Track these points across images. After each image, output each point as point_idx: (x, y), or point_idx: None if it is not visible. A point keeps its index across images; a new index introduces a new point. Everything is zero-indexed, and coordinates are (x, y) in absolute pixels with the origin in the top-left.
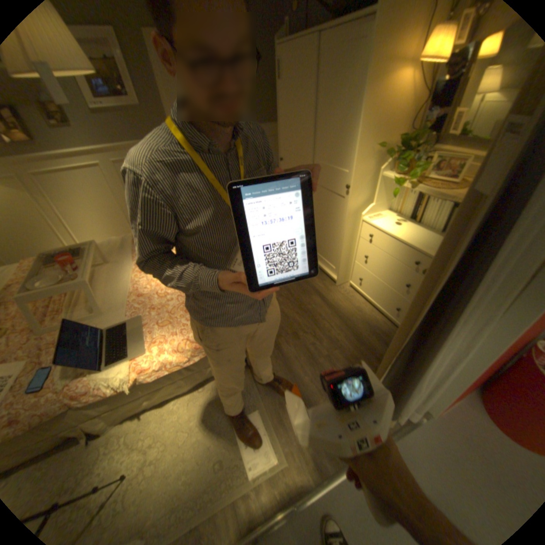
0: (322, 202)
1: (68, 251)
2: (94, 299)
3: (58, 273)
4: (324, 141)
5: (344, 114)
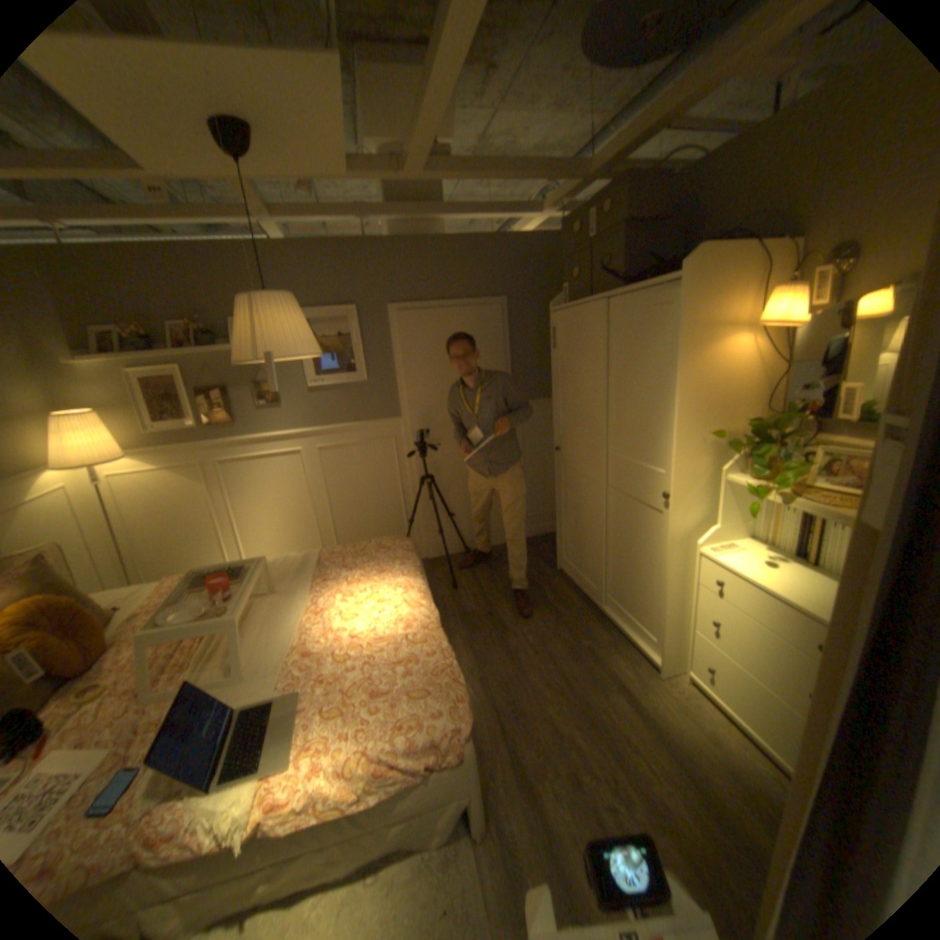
0: (625, 518)
1: (225, 569)
2: (237, 652)
3: (202, 602)
4: (621, 427)
5: (649, 391)
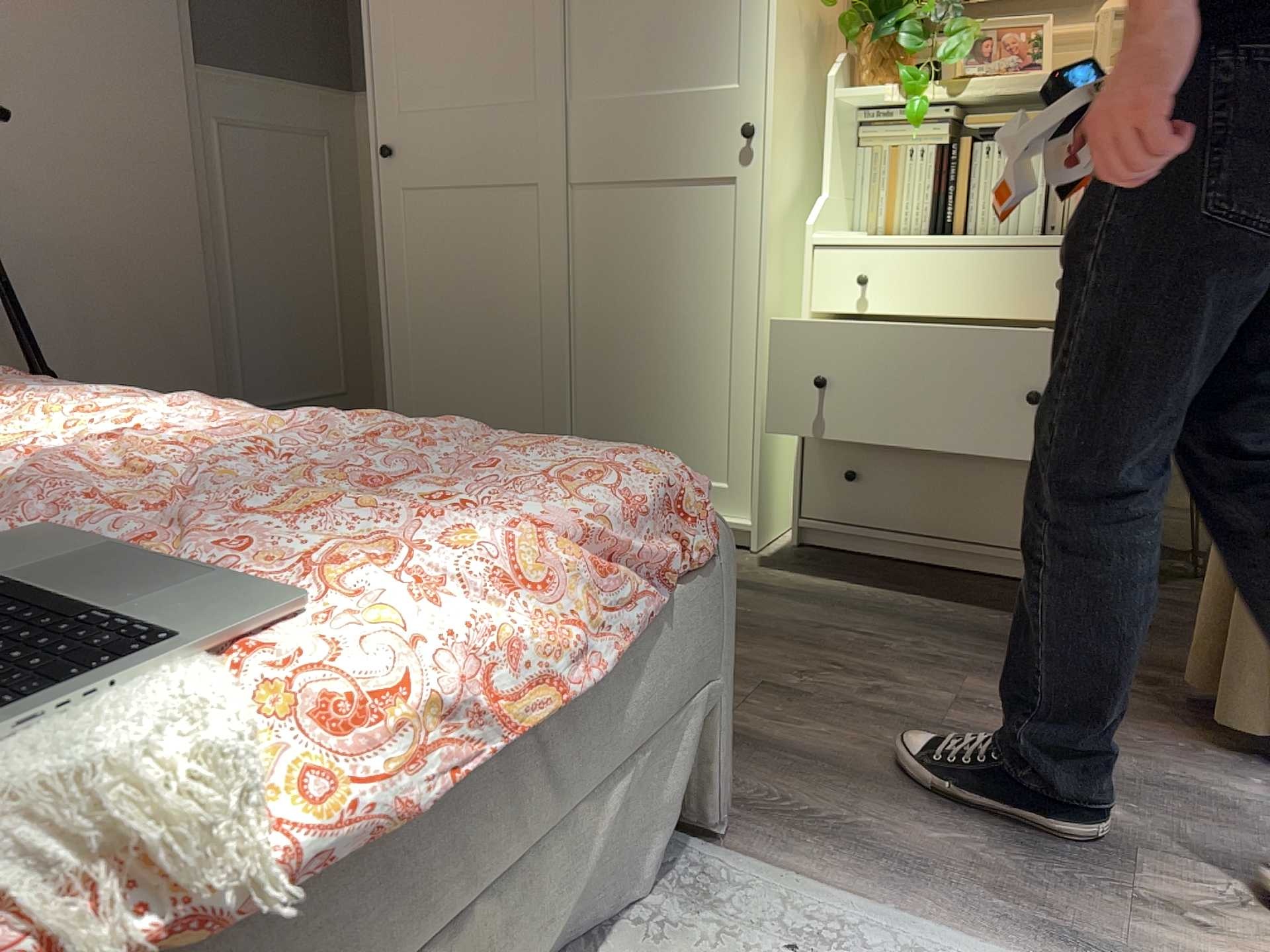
0: (624, 244)
1: None
2: None
3: None
4: (607, 27)
5: None
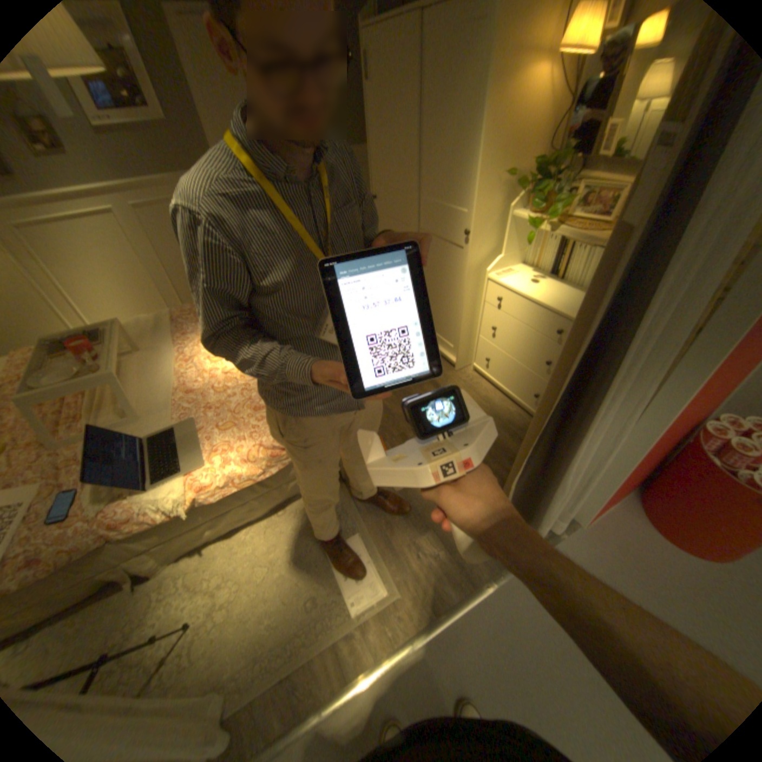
0: (433, 257)
1: (80, 335)
2: (125, 399)
3: (70, 364)
4: (432, 170)
5: (458, 129)
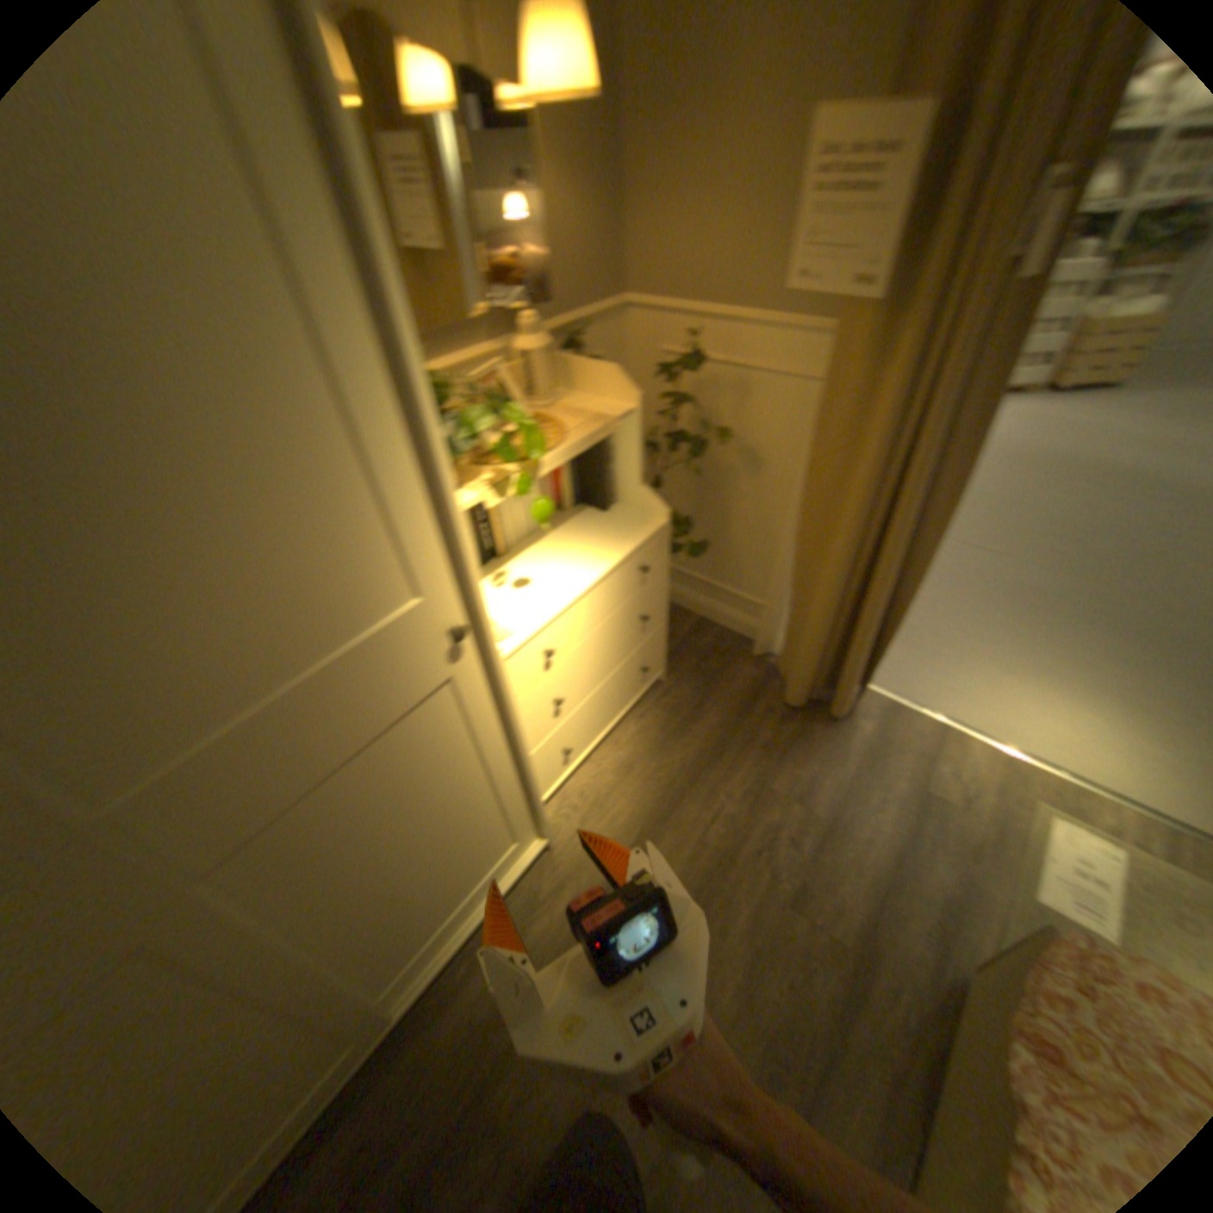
0: (343, 834)
1: None
2: None
3: None
4: (124, 658)
5: (223, 409)
